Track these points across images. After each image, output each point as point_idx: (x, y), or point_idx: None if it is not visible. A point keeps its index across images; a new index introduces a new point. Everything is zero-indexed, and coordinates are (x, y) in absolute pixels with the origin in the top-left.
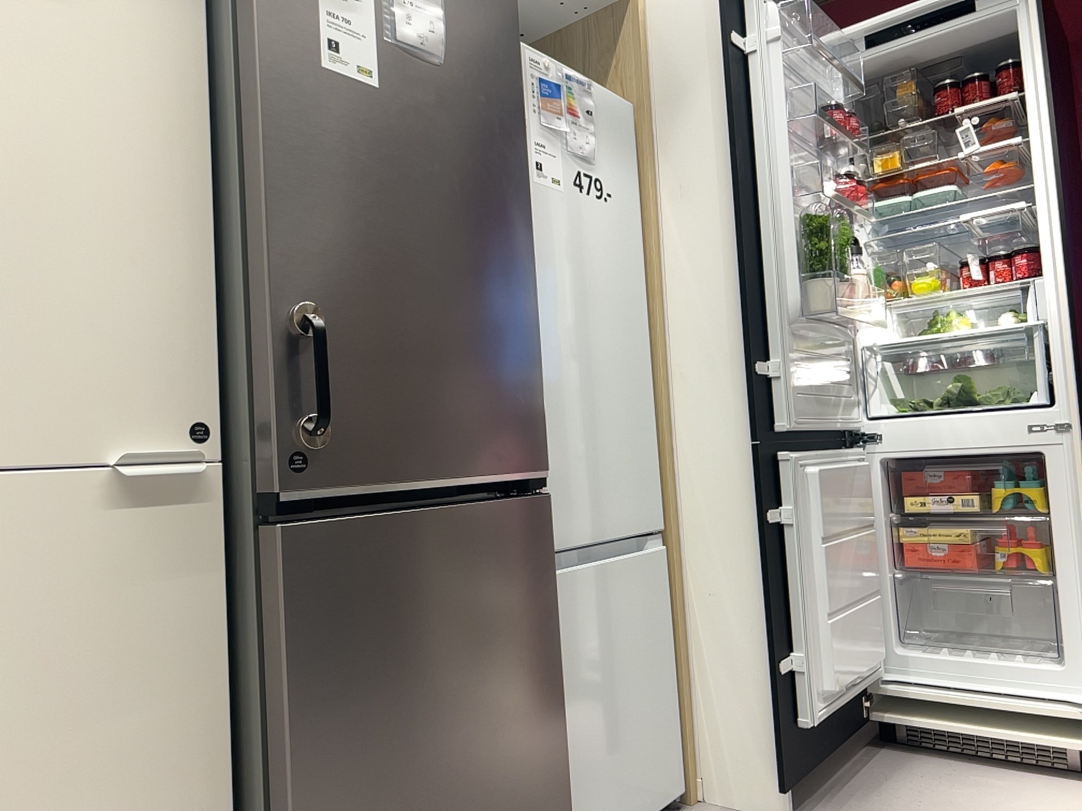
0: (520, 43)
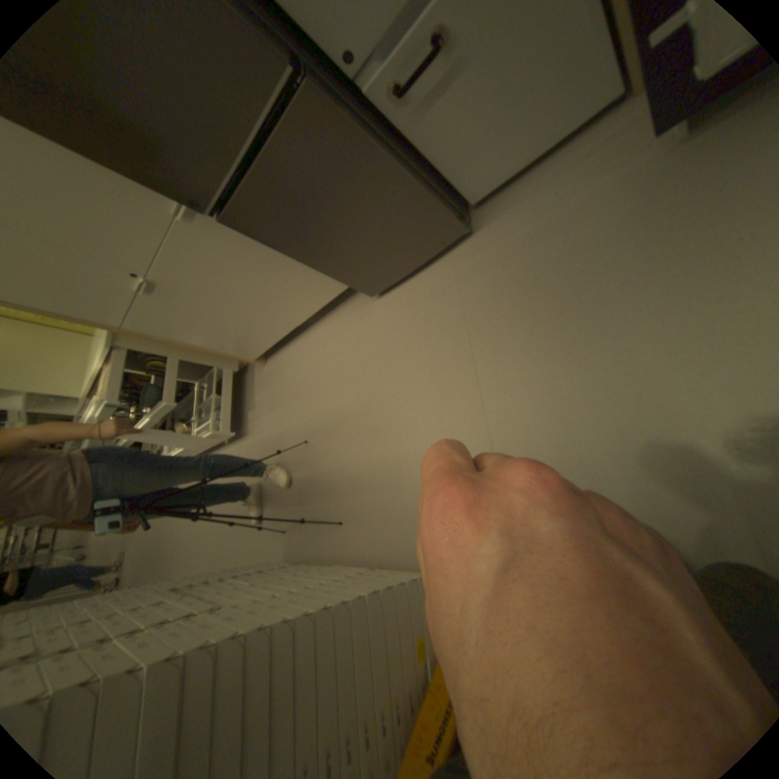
0: None
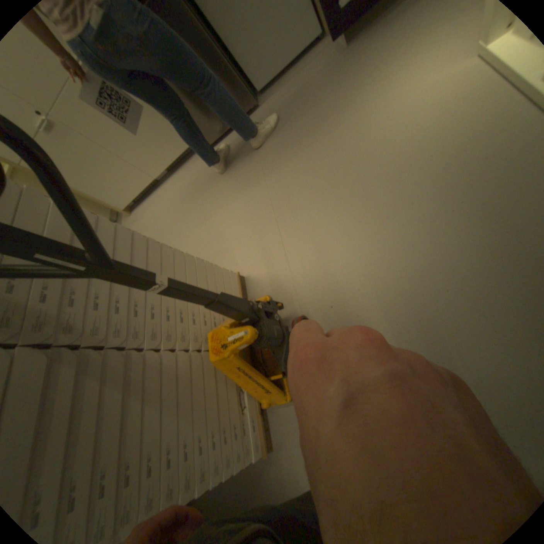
0: None
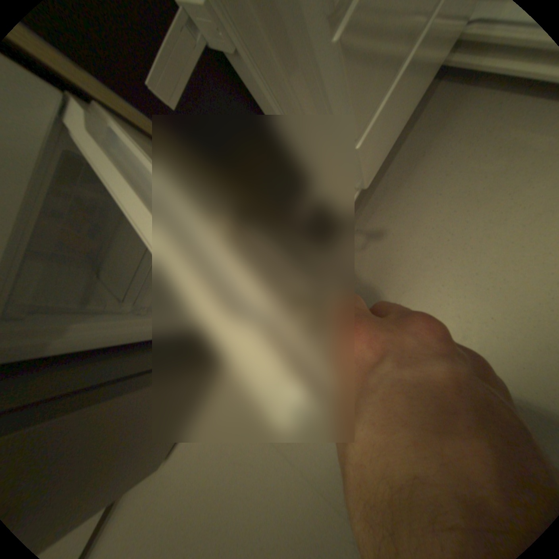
0: None
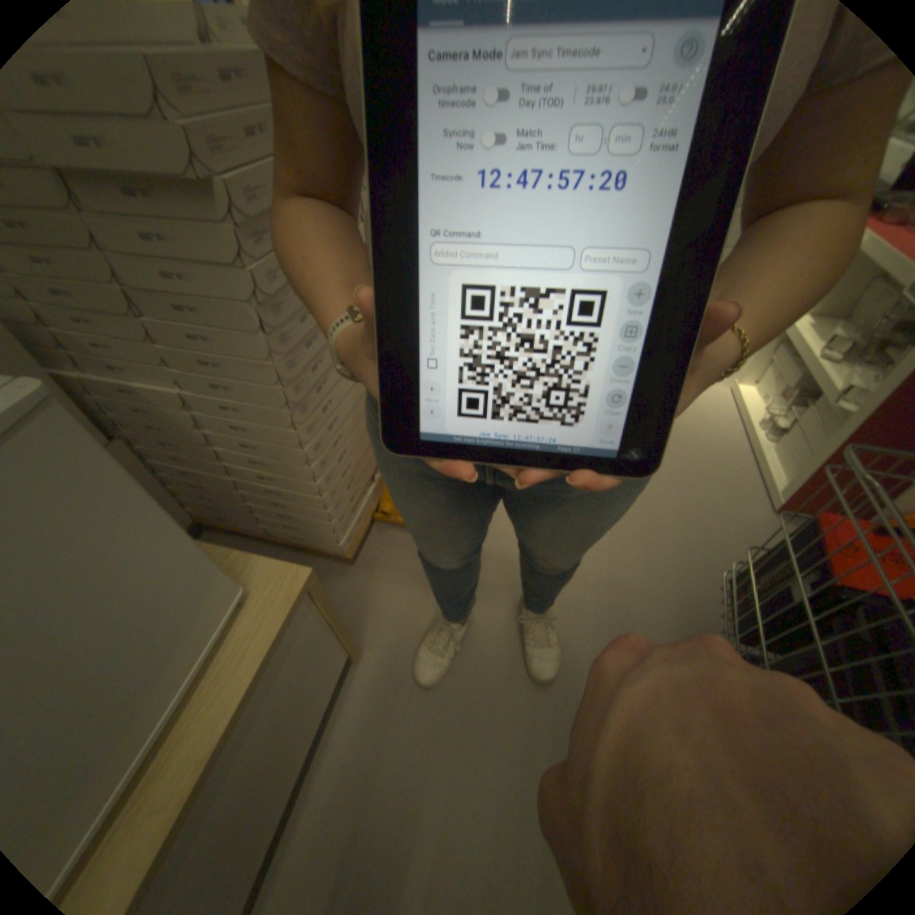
0: None
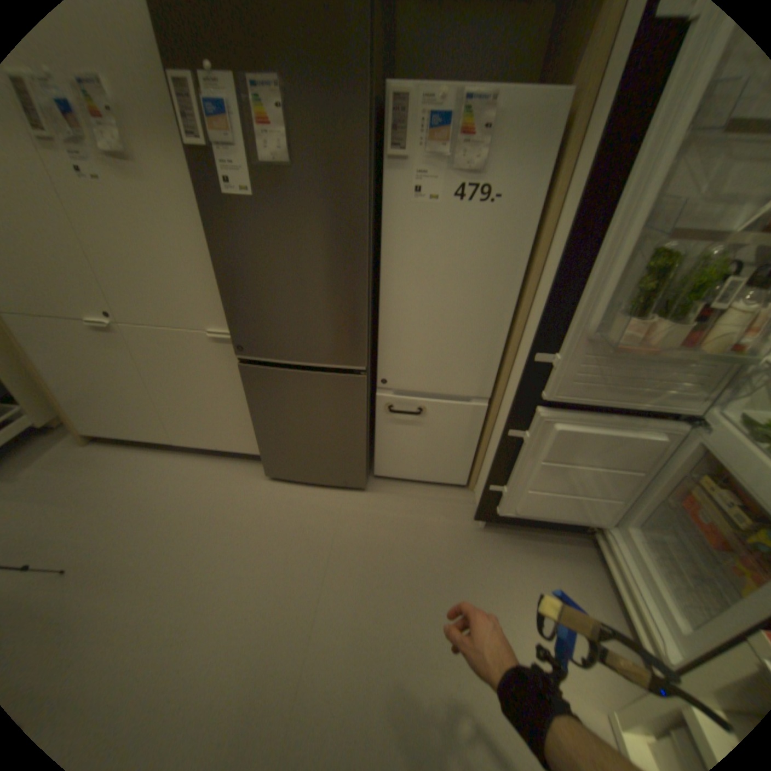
0: (416, 82)
